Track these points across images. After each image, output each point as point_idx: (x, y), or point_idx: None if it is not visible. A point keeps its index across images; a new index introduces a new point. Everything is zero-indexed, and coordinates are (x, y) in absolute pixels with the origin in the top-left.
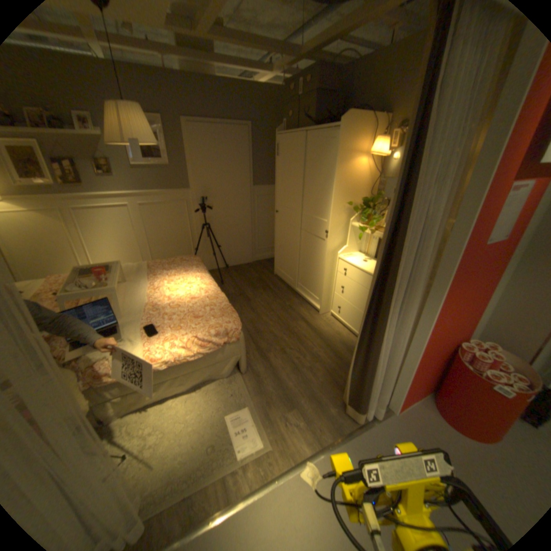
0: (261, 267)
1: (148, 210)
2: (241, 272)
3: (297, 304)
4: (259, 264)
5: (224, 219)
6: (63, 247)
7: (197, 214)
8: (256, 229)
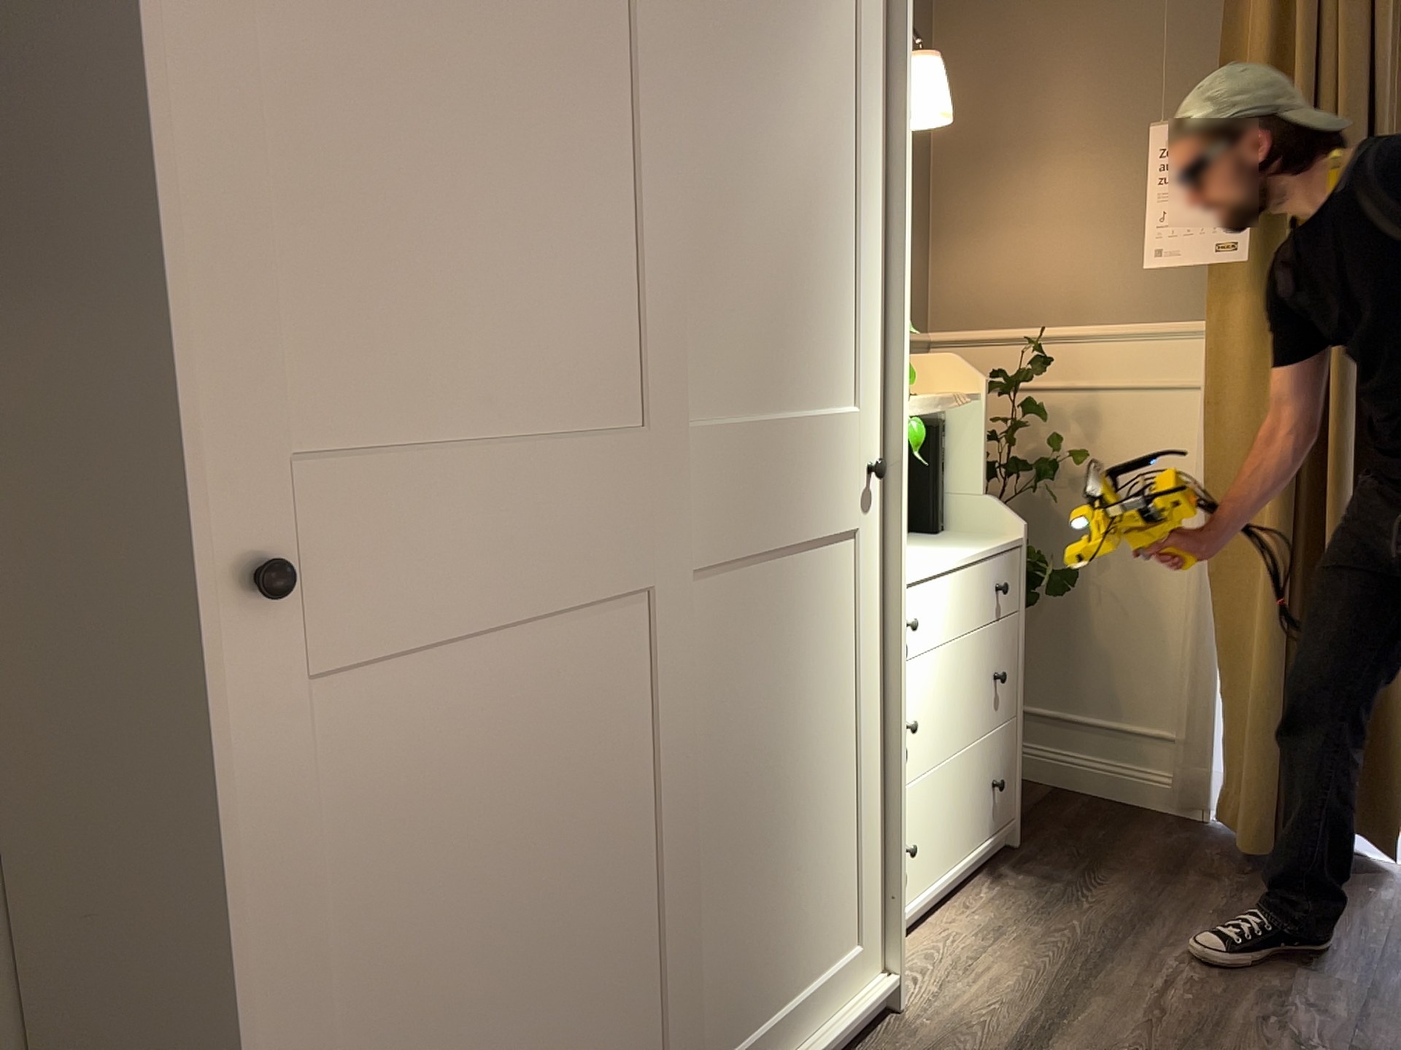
0: None
1: None
2: None
3: None
4: None
5: None
6: None
7: None
8: None
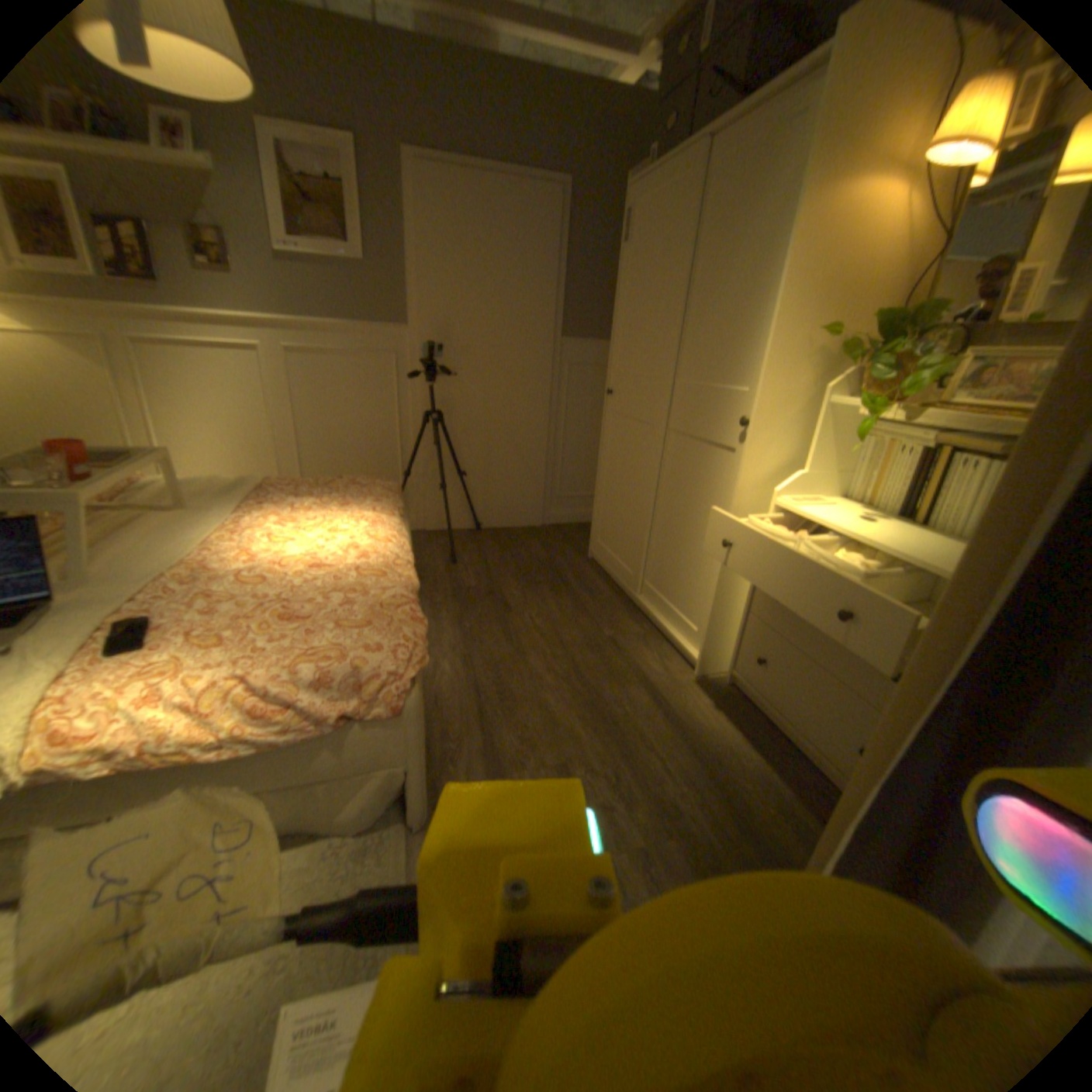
0: (559, 538)
1: (304, 365)
2: (508, 543)
3: (634, 639)
4: (557, 532)
5: (483, 409)
6: (103, 426)
7: (418, 389)
8: (558, 447)
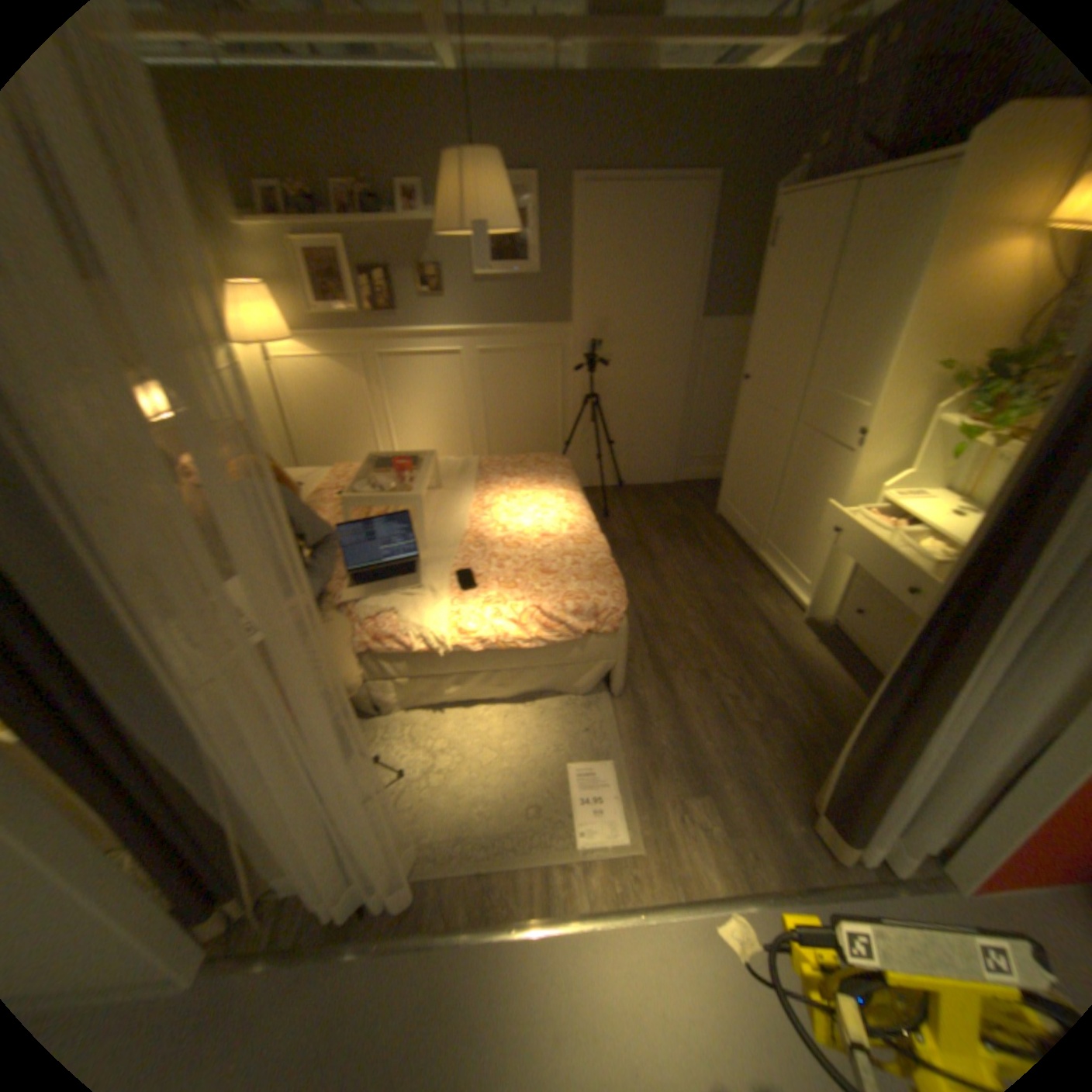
0: (691, 495)
1: (494, 363)
2: (648, 500)
3: (757, 586)
4: (689, 489)
5: (631, 387)
6: (363, 418)
7: (579, 375)
8: (694, 414)
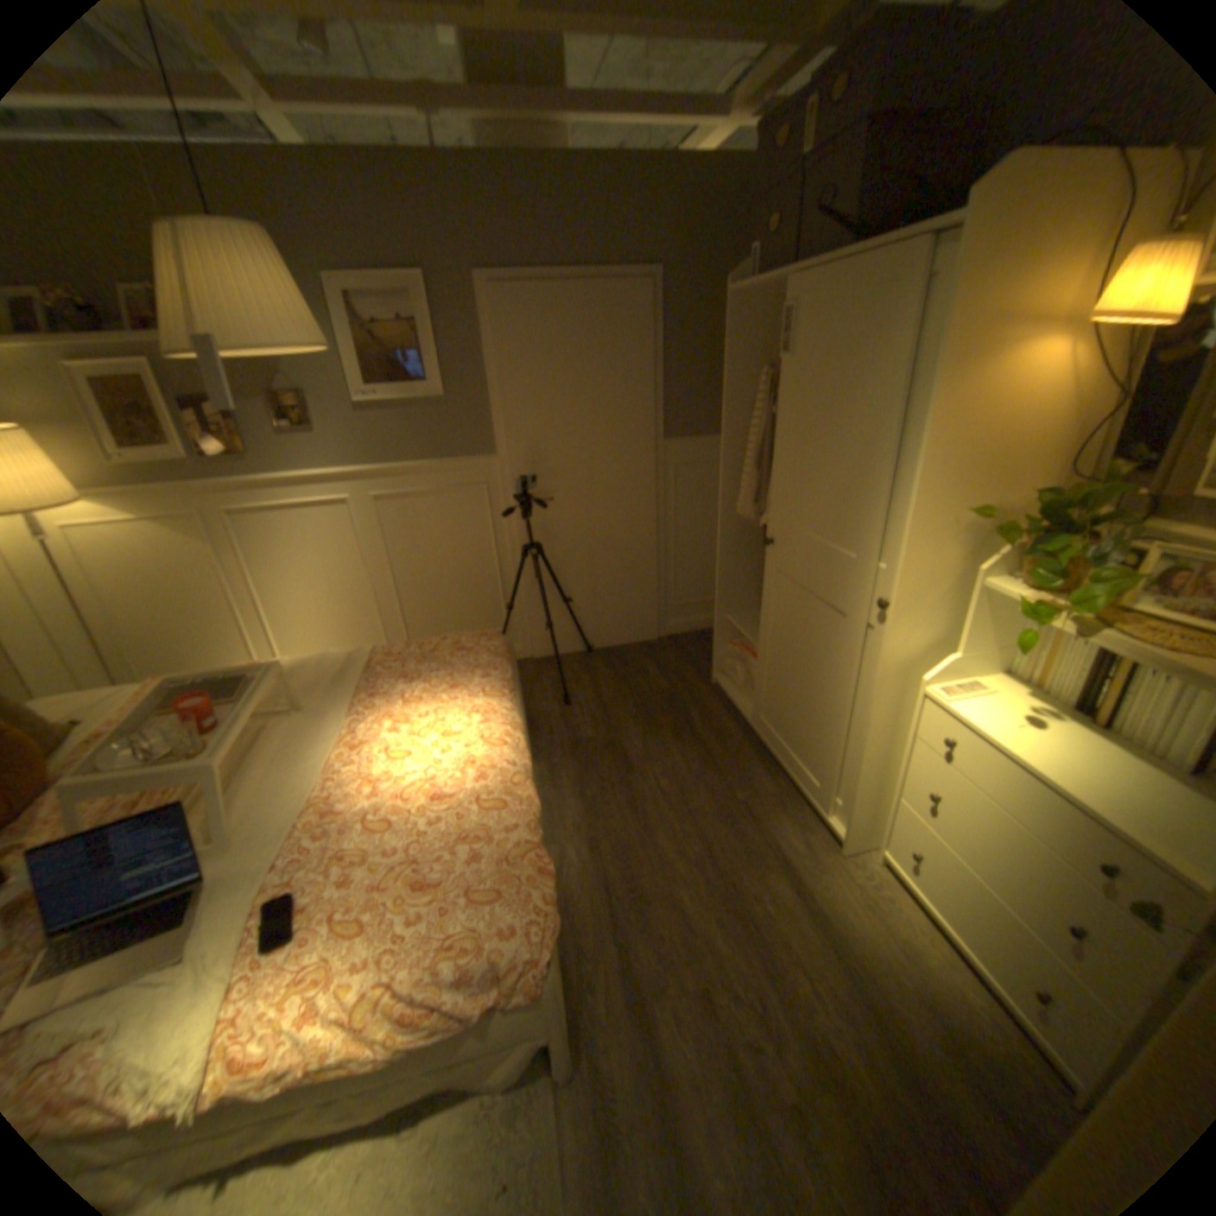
0: (678, 657)
1: (395, 512)
2: (624, 670)
3: (771, 804)
4: (675, 647)
5: (585, 529)
6: (210, 598)
7: (513, 518)
8: (669, 555)
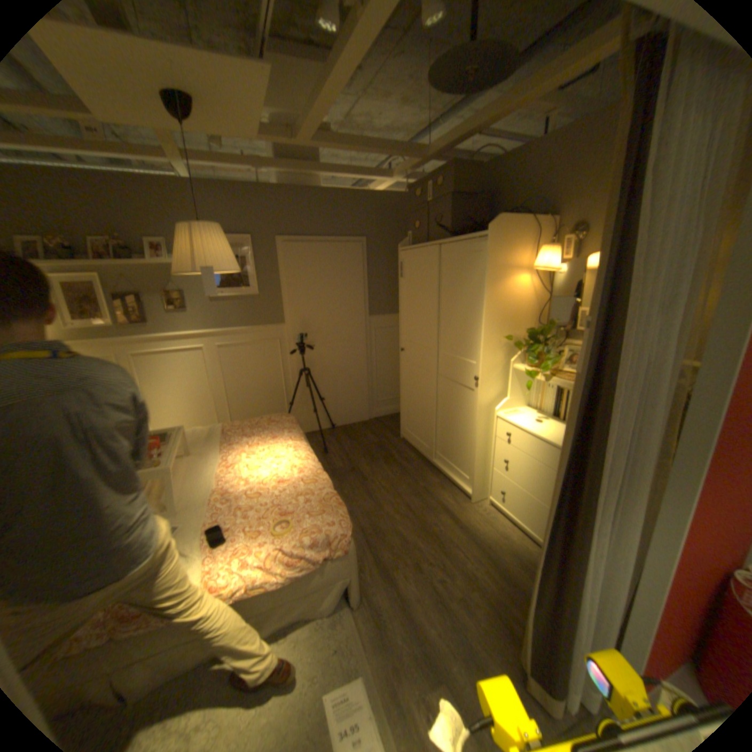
0: (381, 427)
1: (229, 353)
2: (354, 435)
3: (436, 486)
4: (379, 422)
5: (330, 361)
6: None
7: (293, 356)
8: (373, 374)
